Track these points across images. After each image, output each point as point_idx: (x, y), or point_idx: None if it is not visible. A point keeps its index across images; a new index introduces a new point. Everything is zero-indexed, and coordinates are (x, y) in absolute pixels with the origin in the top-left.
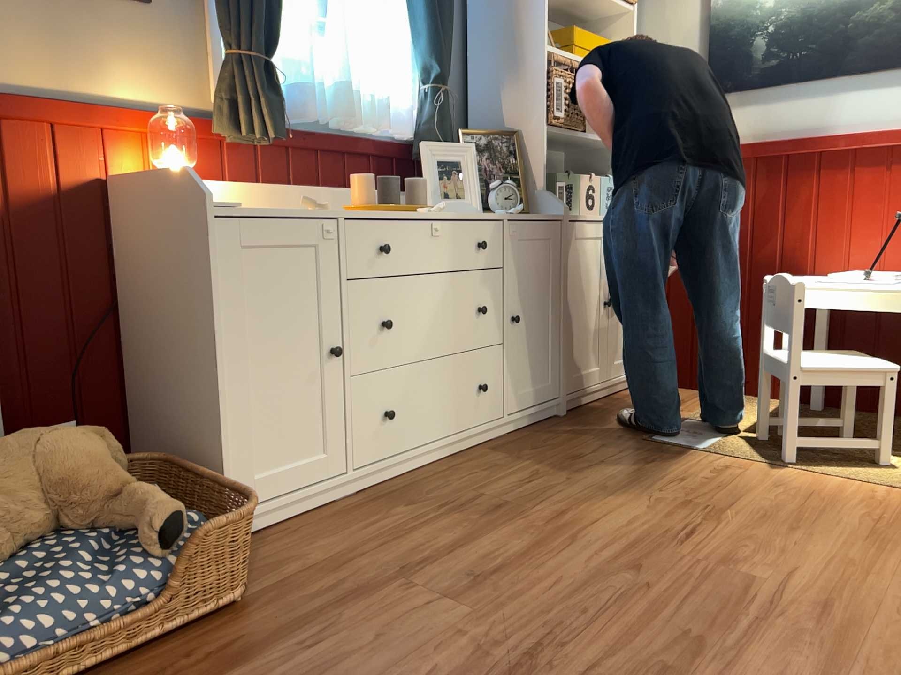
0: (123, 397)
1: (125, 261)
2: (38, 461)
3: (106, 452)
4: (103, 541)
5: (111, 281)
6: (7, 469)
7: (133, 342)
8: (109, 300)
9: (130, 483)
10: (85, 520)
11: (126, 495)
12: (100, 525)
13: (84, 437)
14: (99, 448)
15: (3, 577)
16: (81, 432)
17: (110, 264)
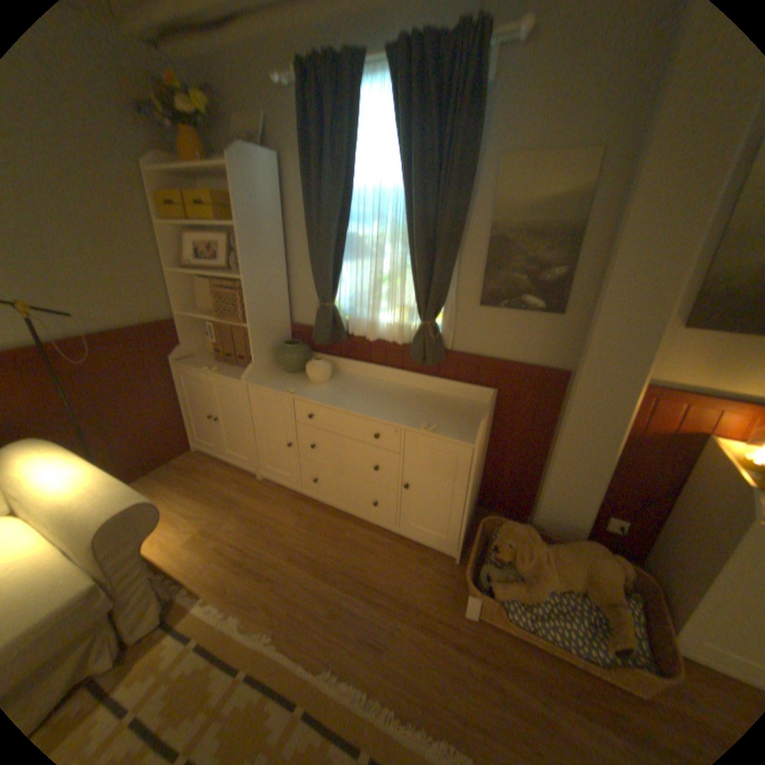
0: (660, 528)
1: (697, 481)
2: (592, 569)
3: (625, 579)
4: (599, 620)
5: (684, 479)
6: (579, 564)
7: (679, 515)
8: (678, 487)
9: (626, 604)
10: (599, 602)
11: (620, 611)
12: (603, 610)
13: (617, 570)
14: (621, 578)
15: (559, 600)
16: (618, 563)
17: (689, 472)
